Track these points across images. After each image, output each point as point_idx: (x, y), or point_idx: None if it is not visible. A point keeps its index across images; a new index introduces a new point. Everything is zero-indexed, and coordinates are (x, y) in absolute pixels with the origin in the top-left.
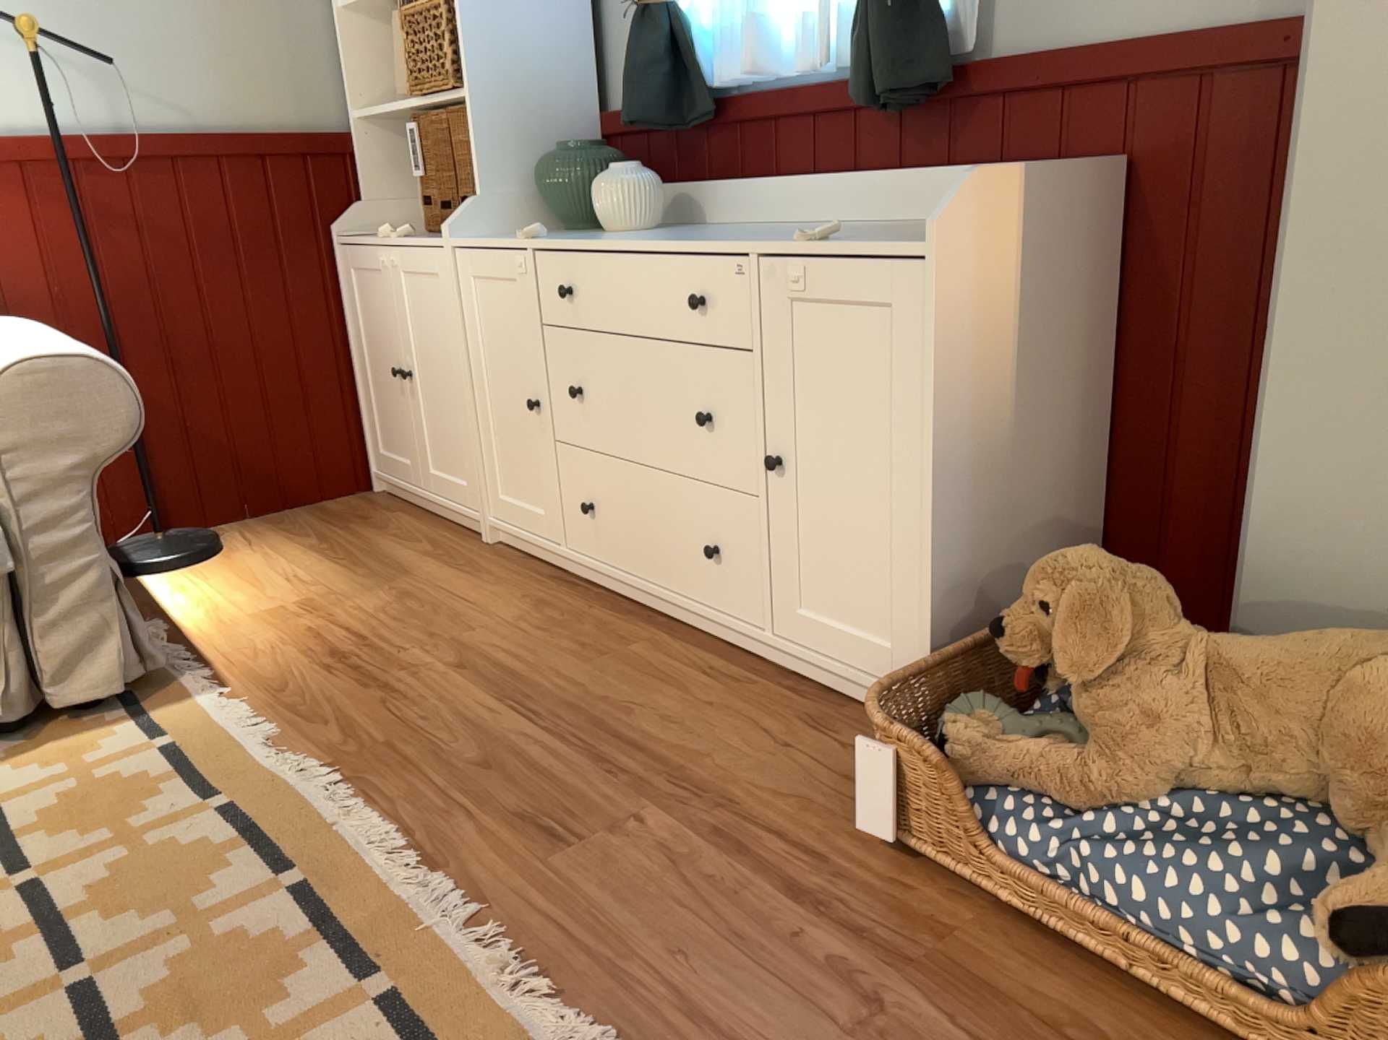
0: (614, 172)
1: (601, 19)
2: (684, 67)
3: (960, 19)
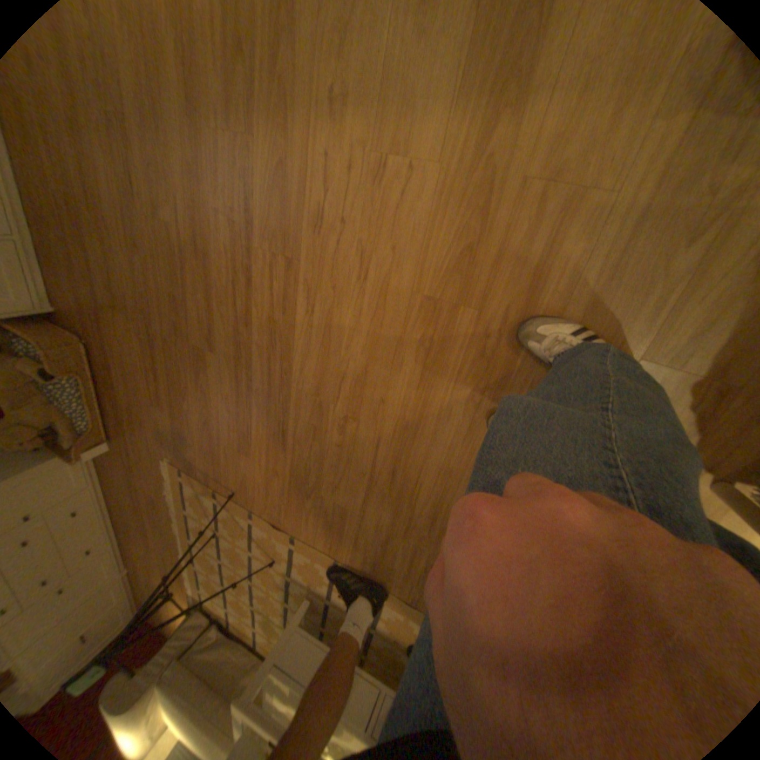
0: None
1: None
2: None
3: None
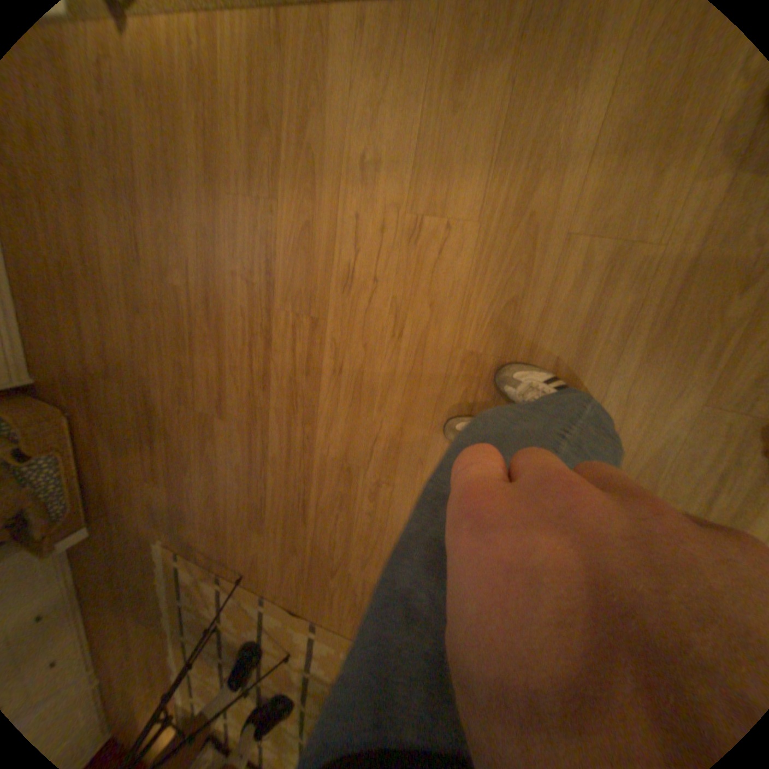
0: None
1: None
2: None
3: None
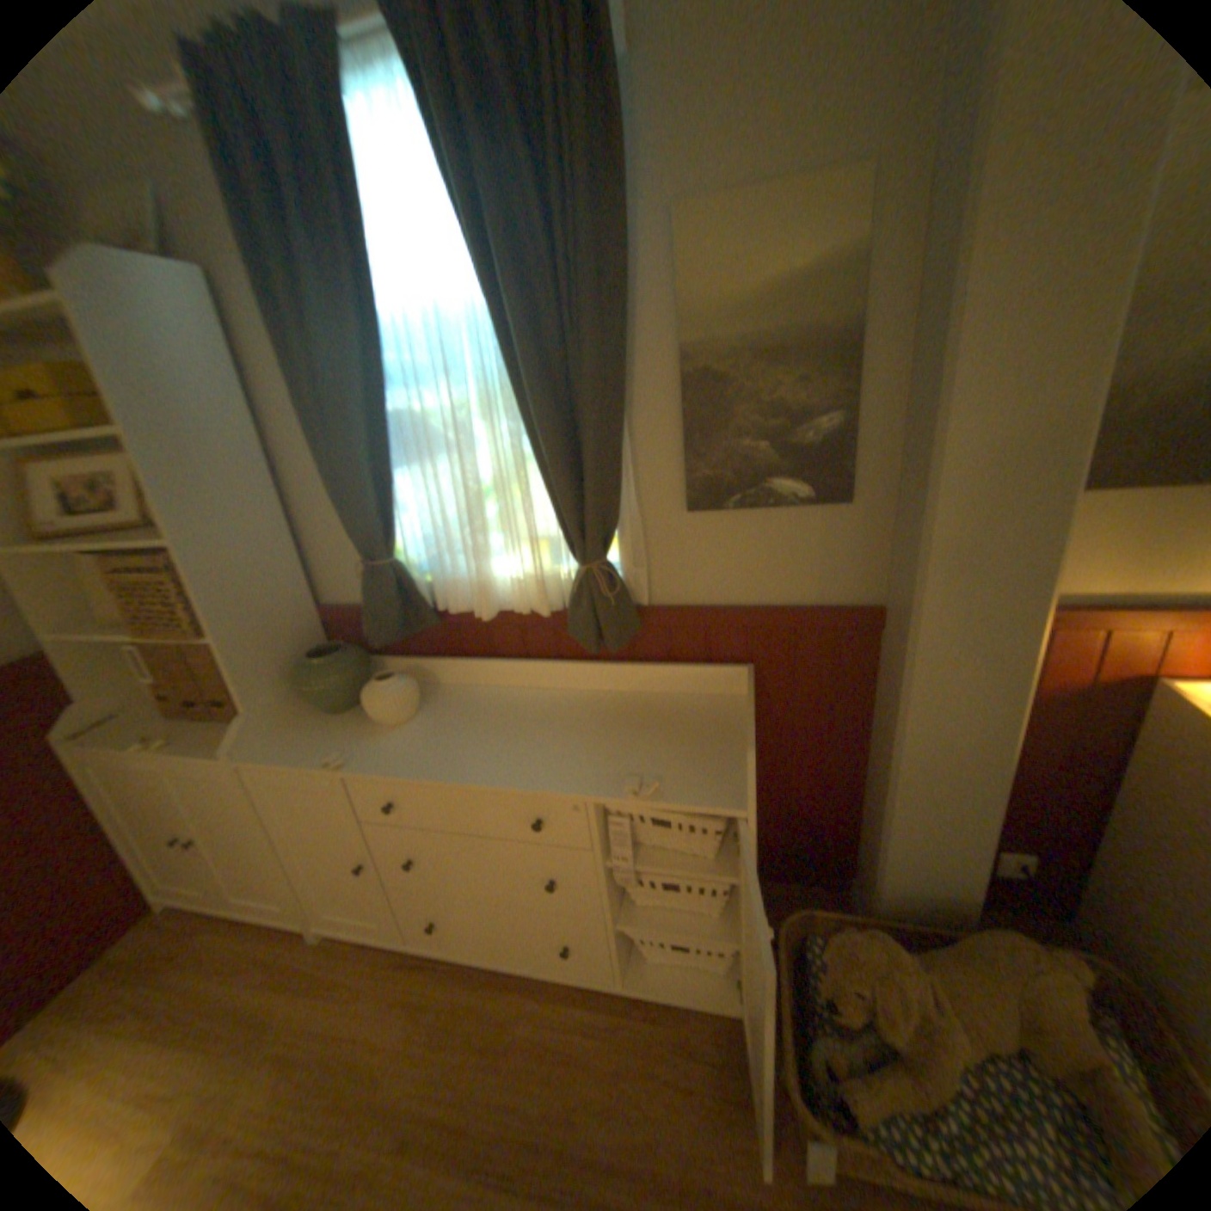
0: (382, 687)
1: (299, 539)
2: (406, 590)
3: (636, 583)
